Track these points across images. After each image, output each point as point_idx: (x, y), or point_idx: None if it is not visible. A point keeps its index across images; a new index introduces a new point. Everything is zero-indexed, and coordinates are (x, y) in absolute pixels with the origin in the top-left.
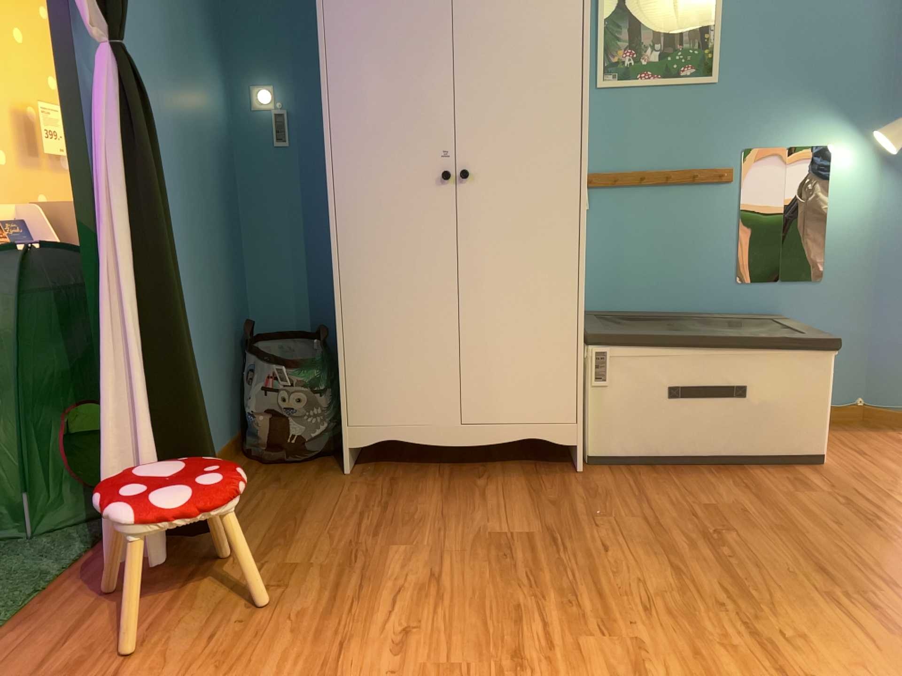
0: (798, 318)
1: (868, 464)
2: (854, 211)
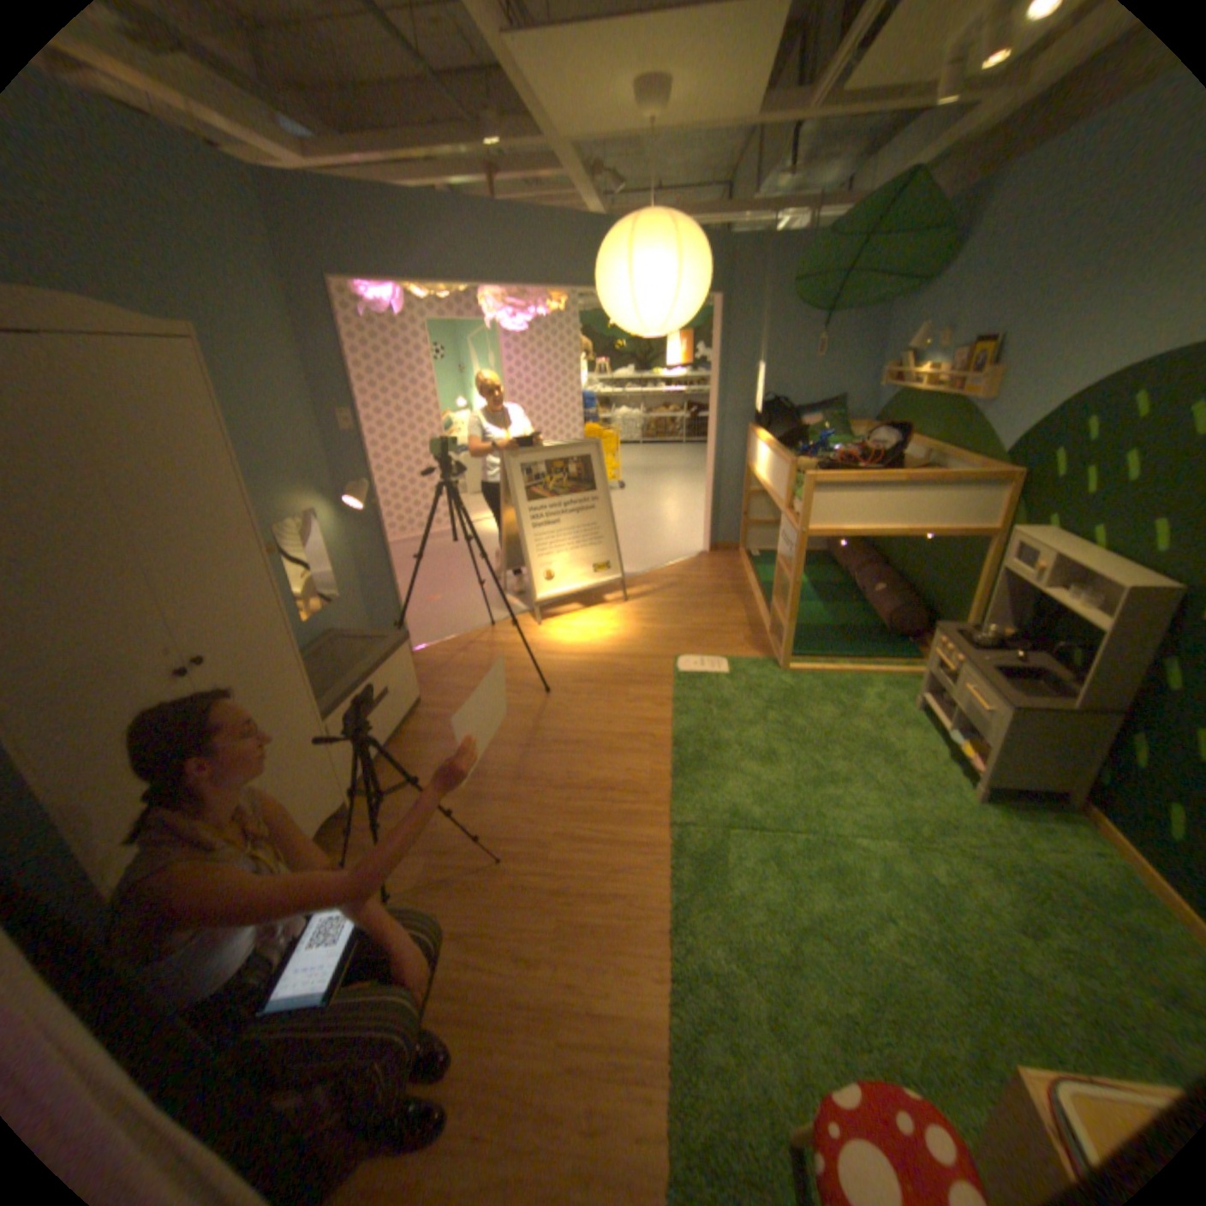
0: (336, 627)
1: (431, 687)
2: (335, 547)
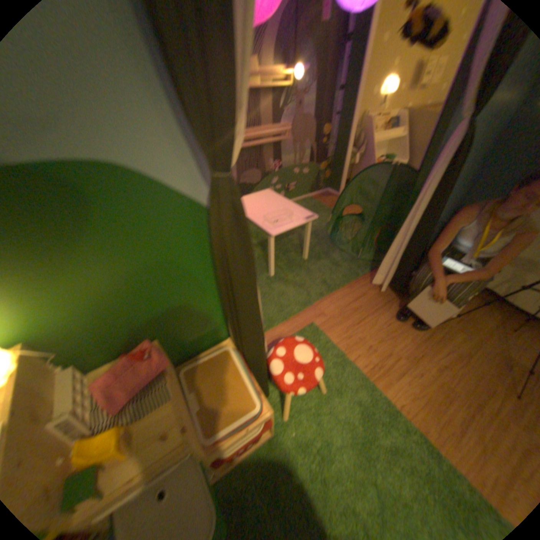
0: None
1: None
2: None
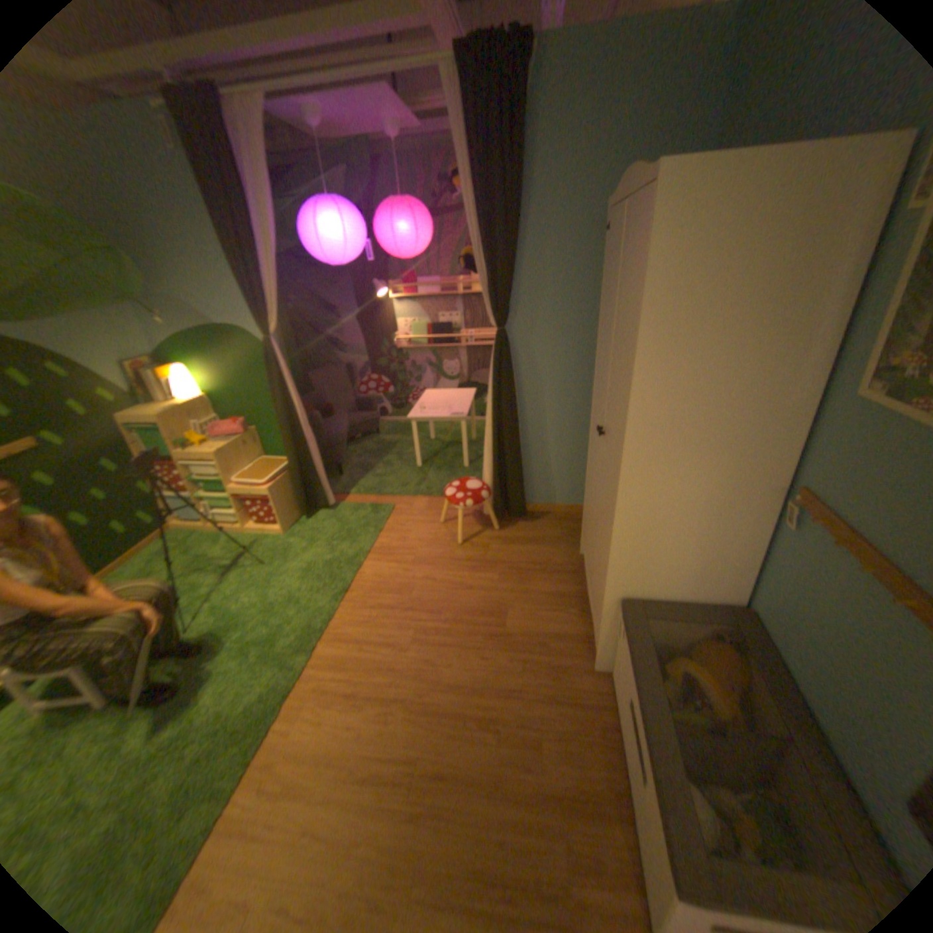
0: None
1: None
2: None
